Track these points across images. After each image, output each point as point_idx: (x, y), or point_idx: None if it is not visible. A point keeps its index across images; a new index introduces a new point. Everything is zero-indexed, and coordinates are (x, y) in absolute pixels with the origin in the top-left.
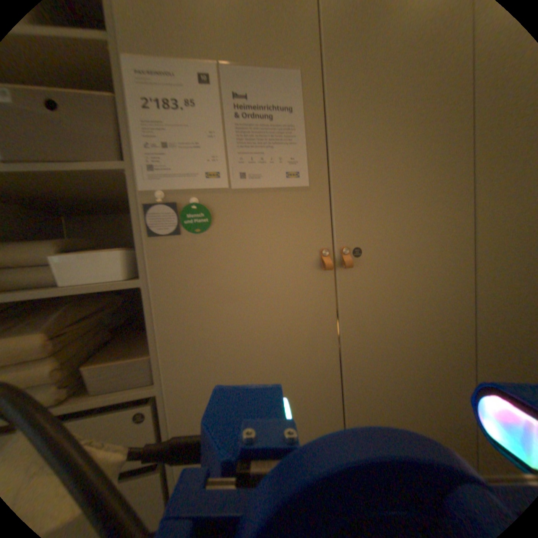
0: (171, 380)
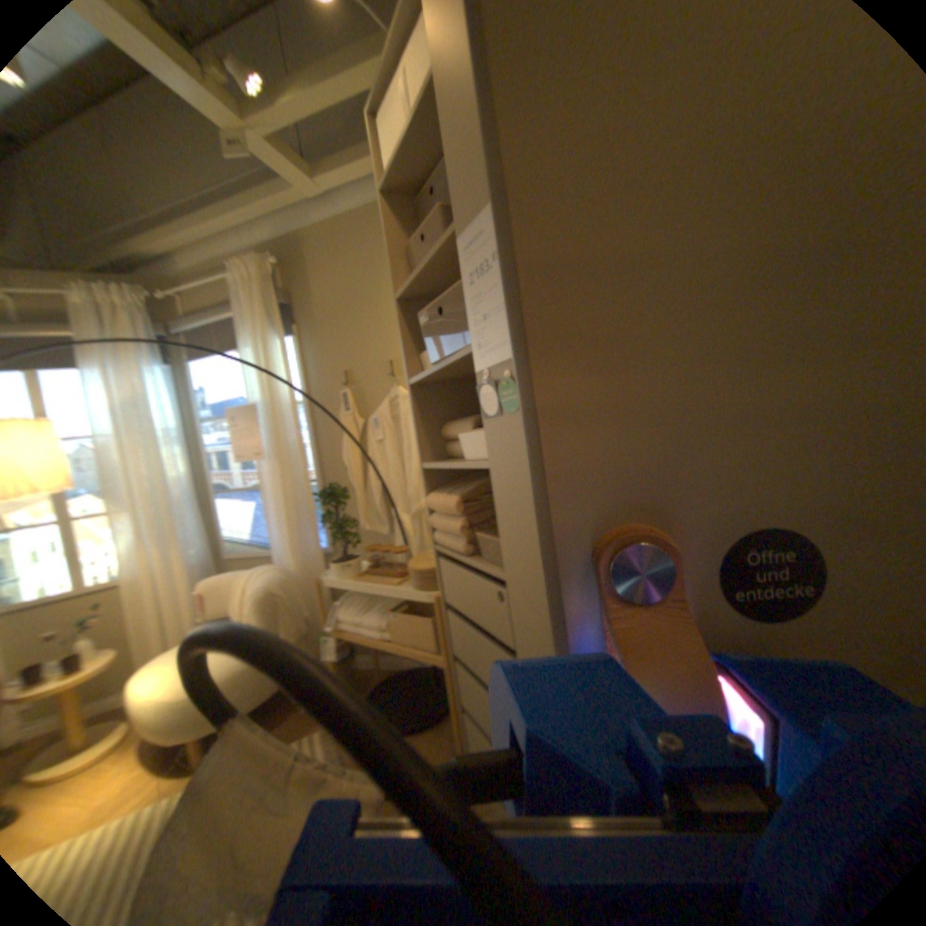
0: (510, 574)
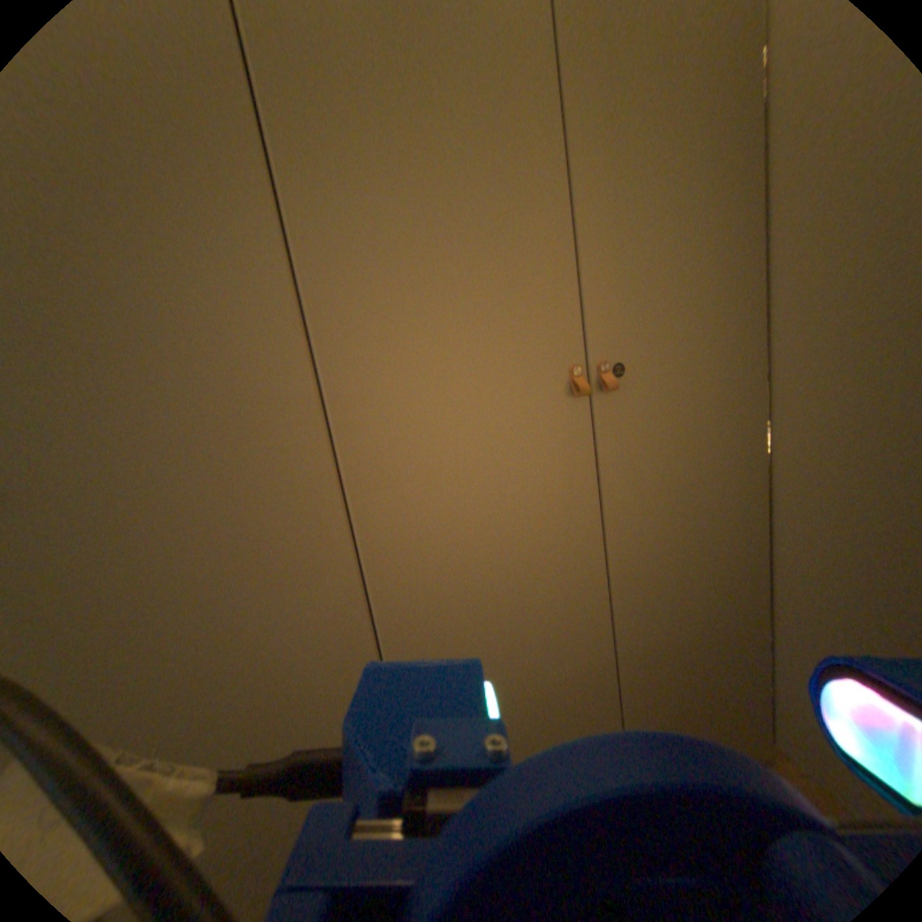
0: None
